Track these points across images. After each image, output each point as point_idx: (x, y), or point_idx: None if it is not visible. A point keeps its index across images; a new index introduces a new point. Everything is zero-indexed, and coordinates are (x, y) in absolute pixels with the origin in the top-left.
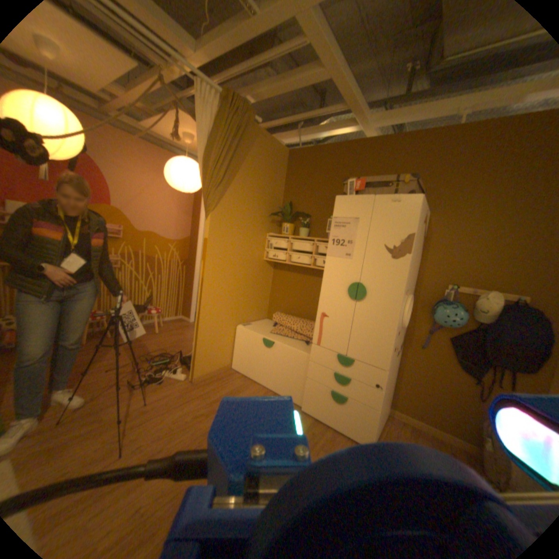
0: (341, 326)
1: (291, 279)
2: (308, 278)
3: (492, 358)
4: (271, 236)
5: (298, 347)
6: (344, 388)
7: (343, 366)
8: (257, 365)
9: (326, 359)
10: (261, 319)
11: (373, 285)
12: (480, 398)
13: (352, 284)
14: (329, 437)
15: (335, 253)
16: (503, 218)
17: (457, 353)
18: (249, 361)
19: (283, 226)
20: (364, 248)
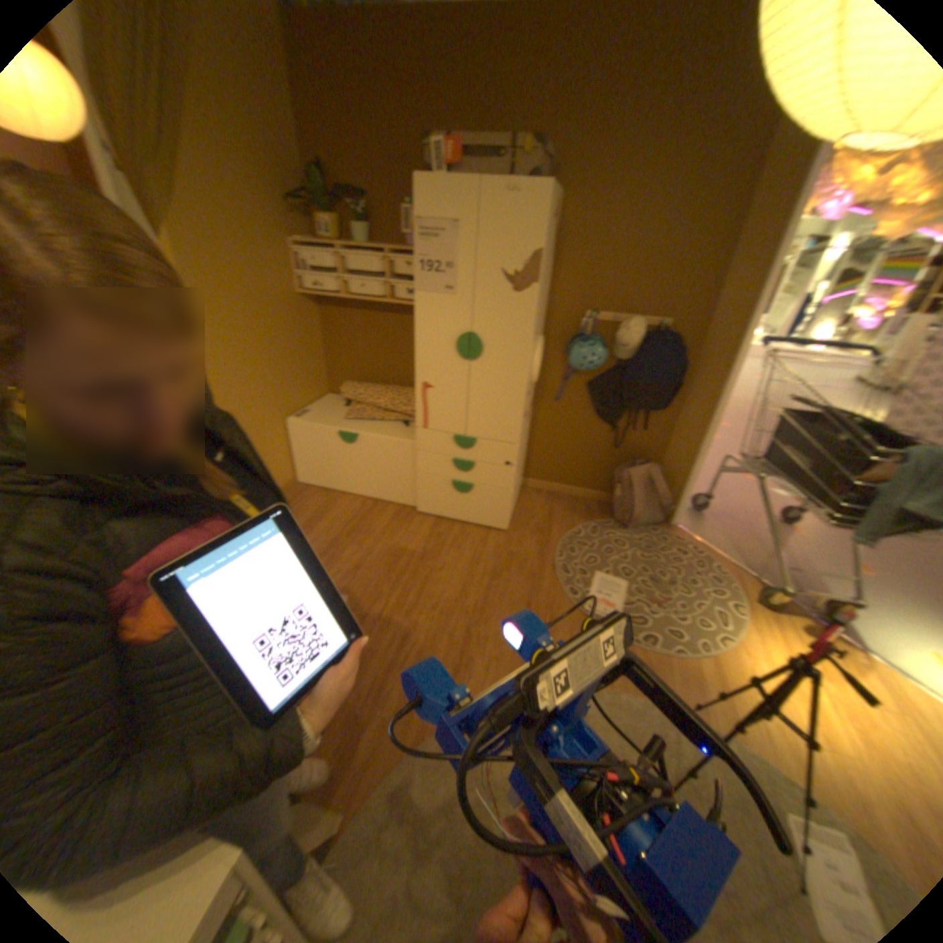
0: (454, 398)
1: (358, 323)
2: (386, 318)
3: (627, 401)
4: (299, 244)
5: (397, 434)
6: (468, 474)
7: (464, 450)
8: (341, 471)
9: (441, 445)
10: (323, 398)
11: (491, 336)
12: (613, 446)
13: (462, 337)
14: (458, 530)
15: (427, 281)
16: (653, 204)
17: (593, 400)
18: (327, 468)
19: (316, 218)
20: (473, 278)
